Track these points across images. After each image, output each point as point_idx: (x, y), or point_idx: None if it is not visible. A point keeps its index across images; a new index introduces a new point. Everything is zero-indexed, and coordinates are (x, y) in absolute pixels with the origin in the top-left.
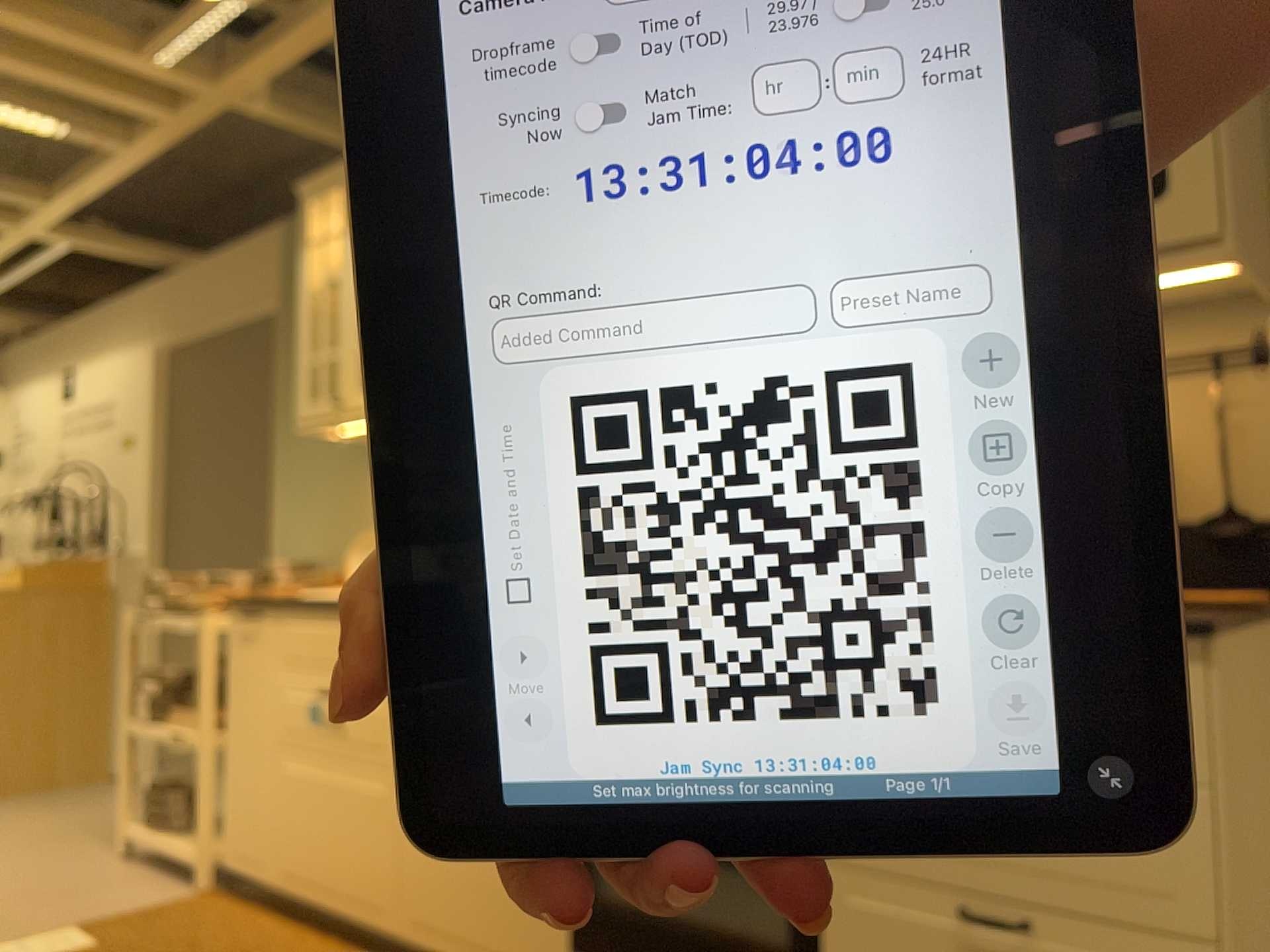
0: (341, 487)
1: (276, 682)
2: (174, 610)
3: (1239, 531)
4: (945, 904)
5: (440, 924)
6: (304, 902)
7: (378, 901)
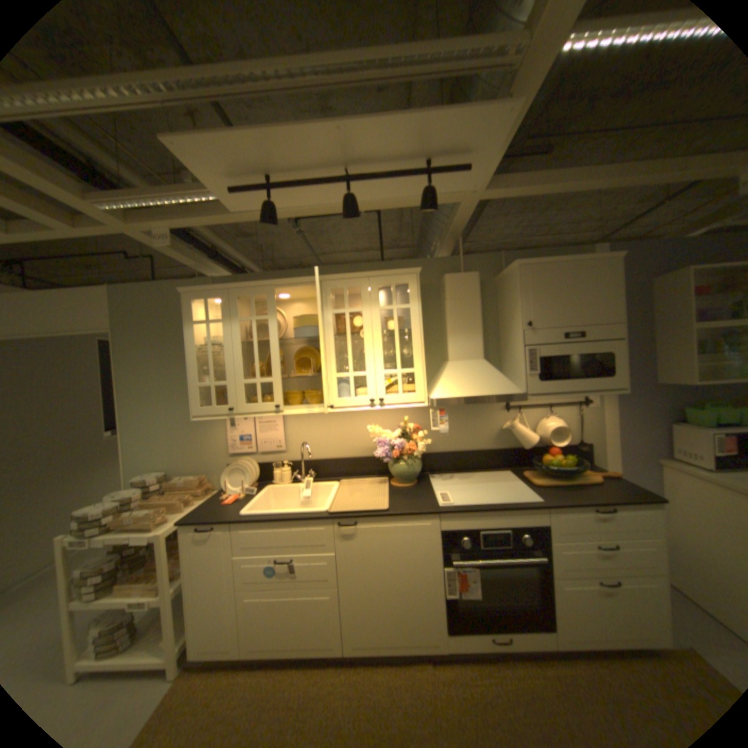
0: (180, 434)
1: (232, 561)
2: (103, 530)
3: (588, 450)
4: (594, 583)
5: (372, 644)
6: (269, 659)
7: (329, 645)
